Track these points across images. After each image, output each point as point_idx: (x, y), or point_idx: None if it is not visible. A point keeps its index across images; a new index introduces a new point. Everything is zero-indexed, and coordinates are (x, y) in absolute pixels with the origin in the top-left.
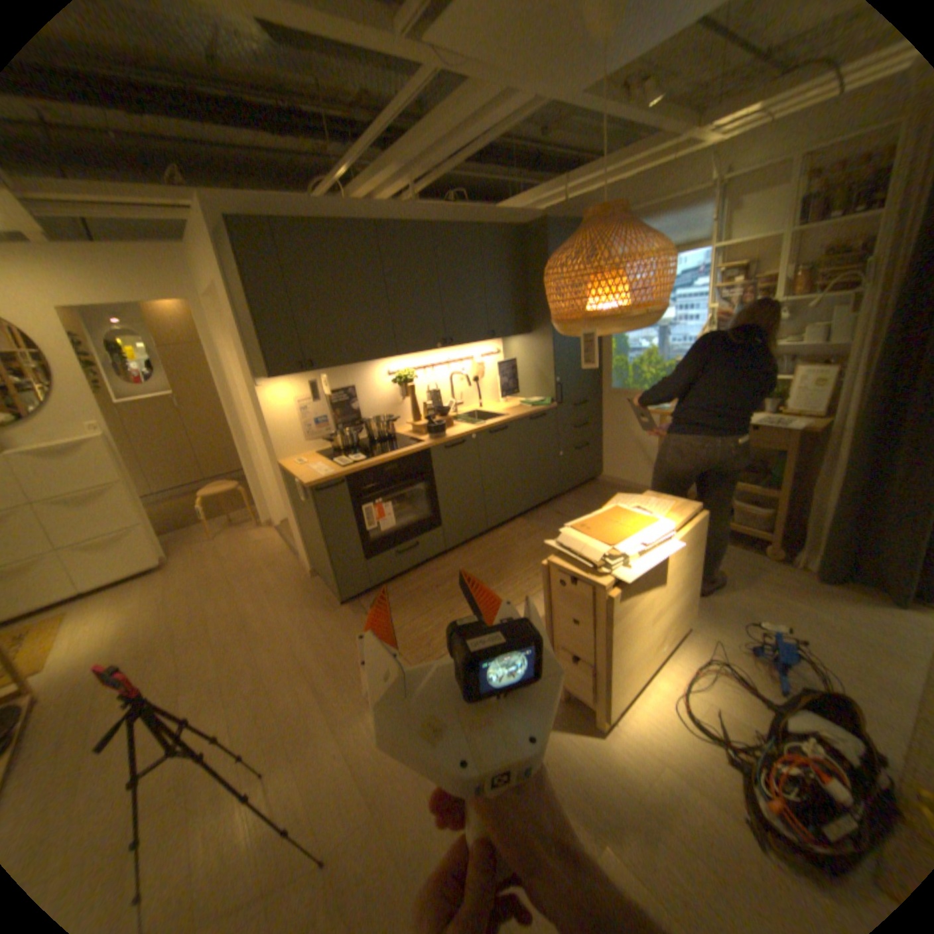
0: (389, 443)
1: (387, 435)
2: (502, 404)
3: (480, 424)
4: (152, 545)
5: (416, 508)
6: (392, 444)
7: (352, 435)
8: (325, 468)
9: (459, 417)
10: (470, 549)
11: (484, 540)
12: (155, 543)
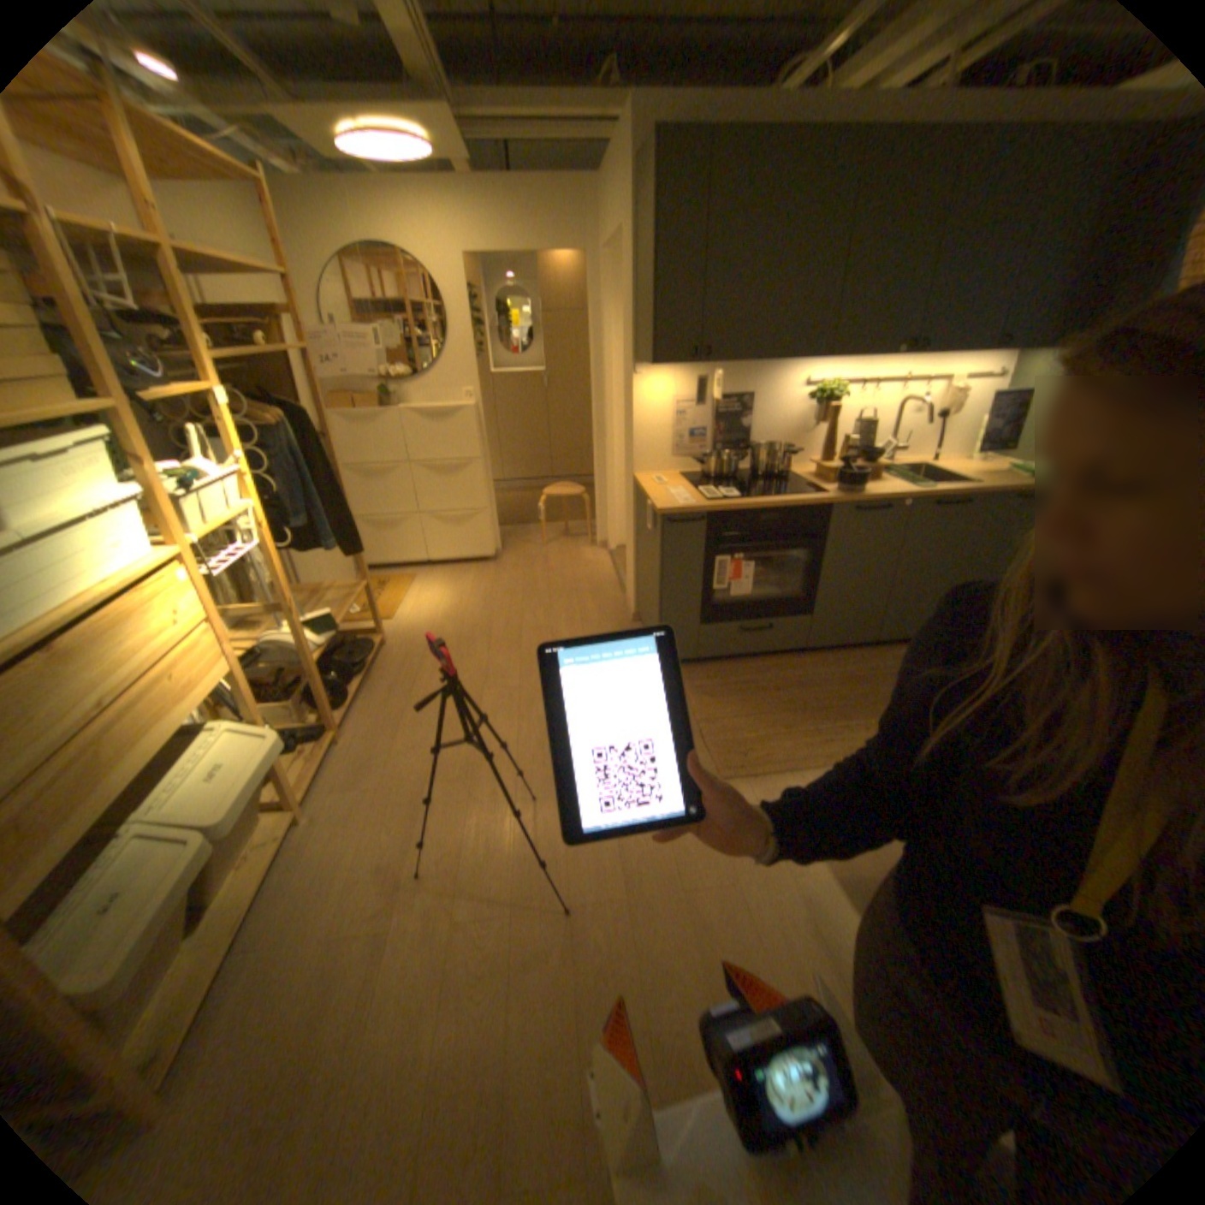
0: (776, 482)
1: (776, 471)
2: (977, 461)
3: (926, 484)
4: (493, 532)
5: (785, 581)
6: (780, 484)
7: (731, 461)
8: (685, 495)
9: (893, 467)
10: (842, 659)
11: (867, 654)
12: (496, 532)
